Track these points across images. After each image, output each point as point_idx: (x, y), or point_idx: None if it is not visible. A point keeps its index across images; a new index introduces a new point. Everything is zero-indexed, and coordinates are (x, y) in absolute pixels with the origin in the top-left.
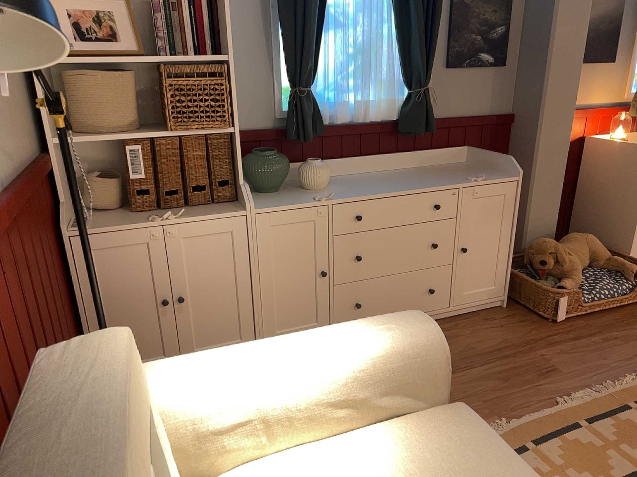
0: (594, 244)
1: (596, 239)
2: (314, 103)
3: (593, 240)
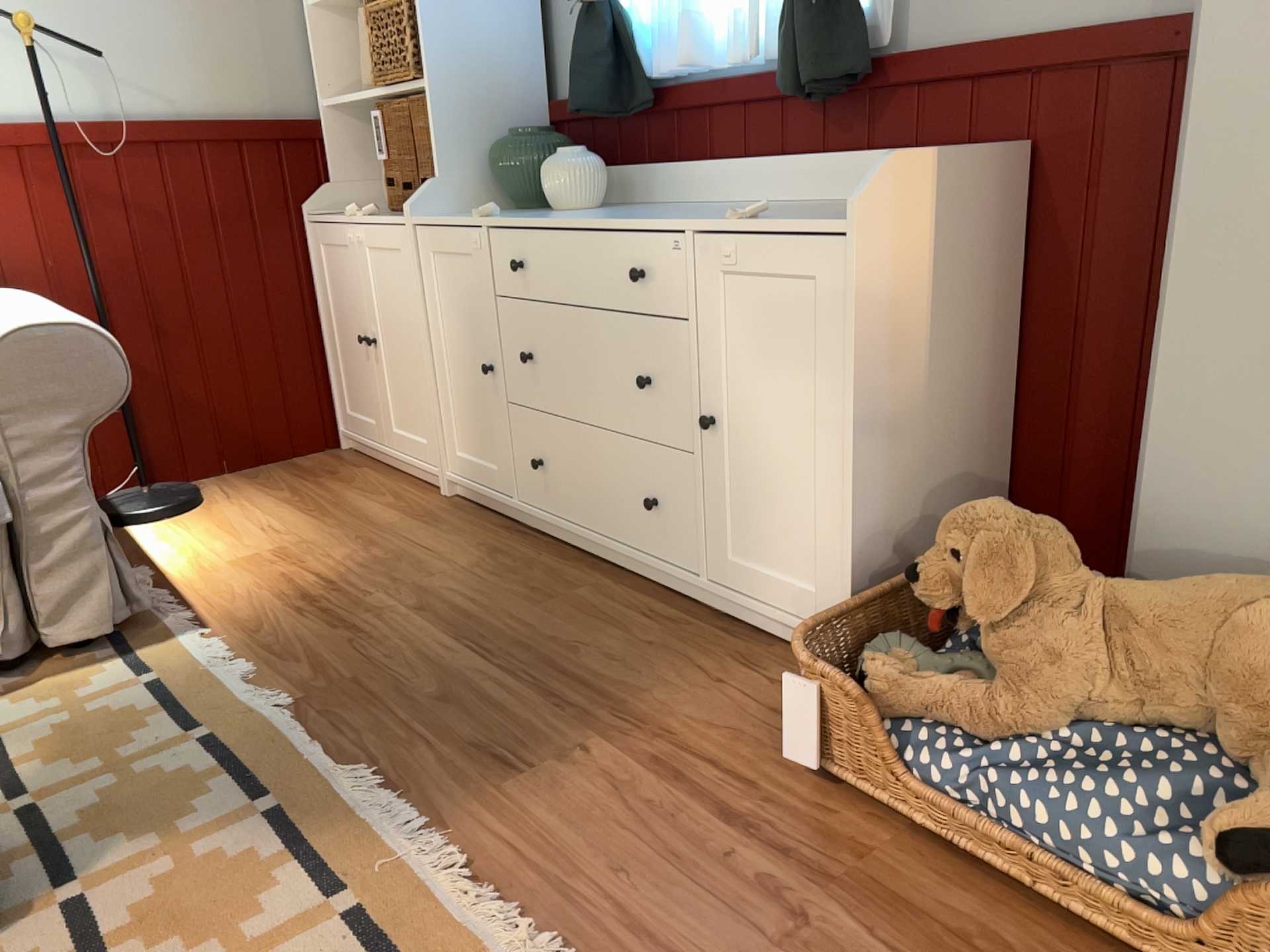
0: None
1: None
2: (617, 32)
3: None
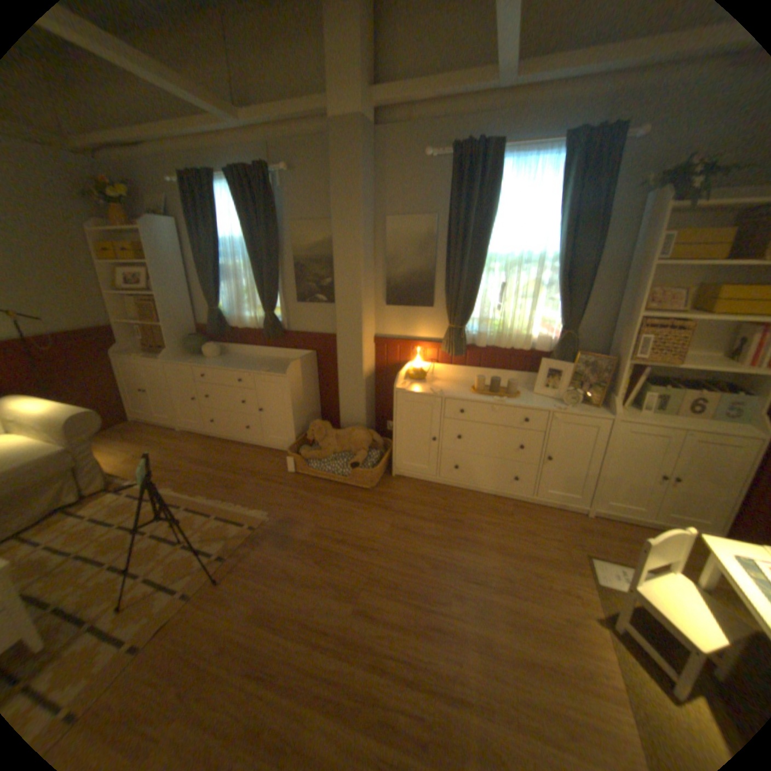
0: (356, 436)
1: (363, 435)
2: (219, 316)
3: (358, 434)
